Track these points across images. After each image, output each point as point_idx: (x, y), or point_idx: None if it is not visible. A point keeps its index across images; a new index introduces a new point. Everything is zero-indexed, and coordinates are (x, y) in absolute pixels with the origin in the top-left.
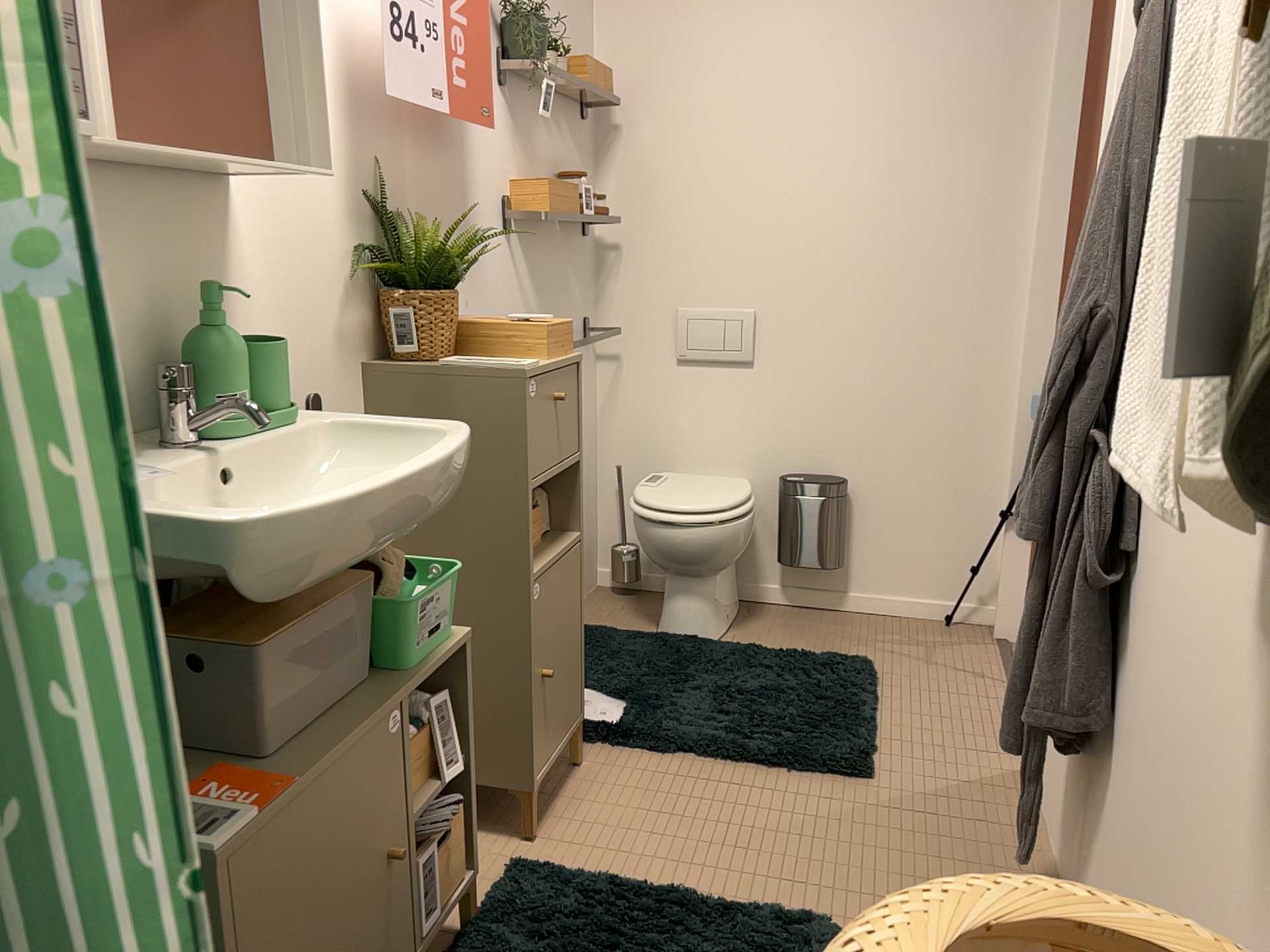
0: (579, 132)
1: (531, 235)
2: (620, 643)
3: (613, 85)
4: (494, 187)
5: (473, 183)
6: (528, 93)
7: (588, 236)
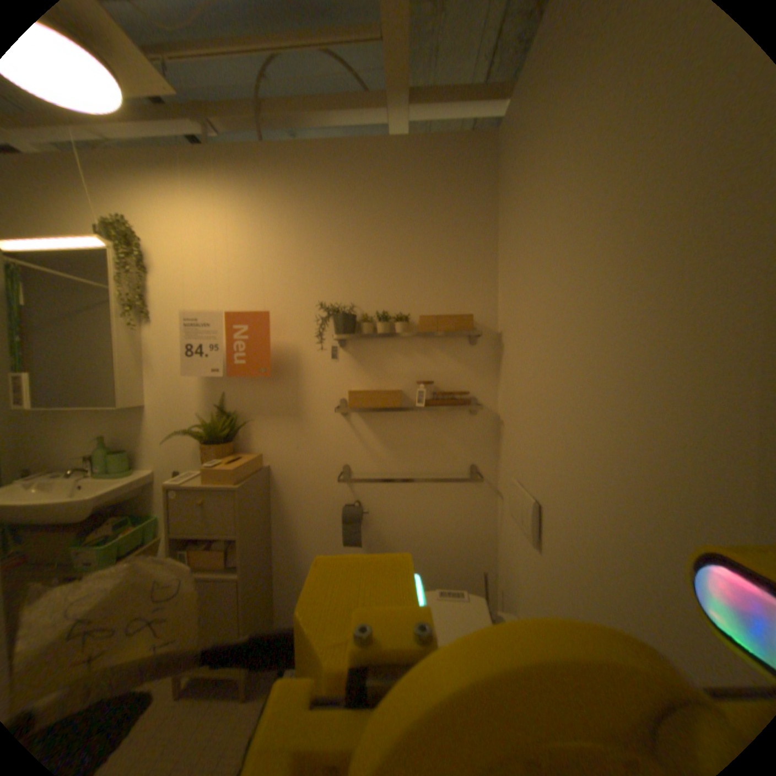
0: (464, 348)
1: (378, 413)
2: None
3: (473, 317)
4: (329, 392)
5: (305, 392)
6: (377, 340)
7: (482, 411)
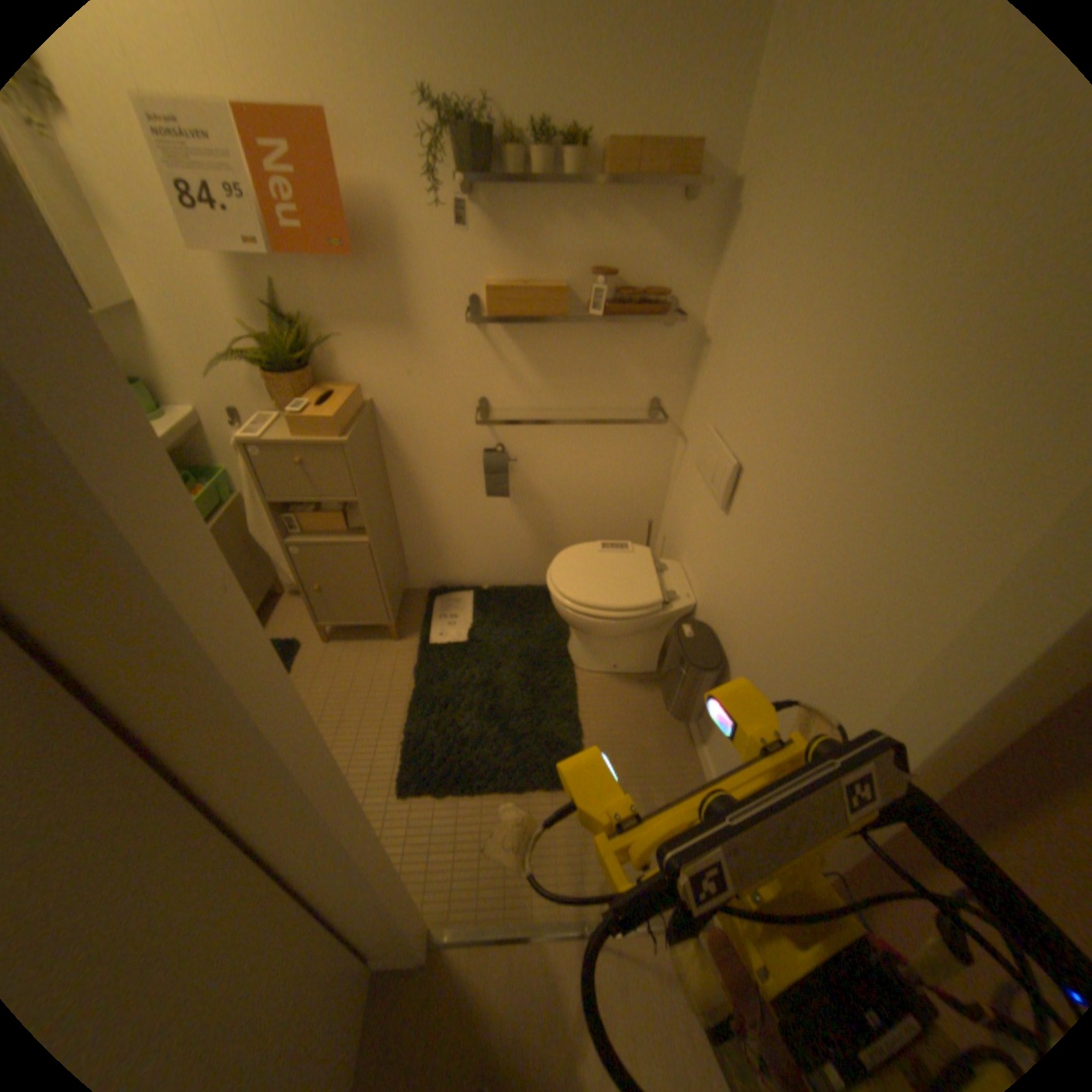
0: (673, 211)
1: (529, 324)
2: (541, 618)
3: (701, 152)
4: (450, 286)
5: (411, 286)
6: (529, 187)
7: (680, 324)
